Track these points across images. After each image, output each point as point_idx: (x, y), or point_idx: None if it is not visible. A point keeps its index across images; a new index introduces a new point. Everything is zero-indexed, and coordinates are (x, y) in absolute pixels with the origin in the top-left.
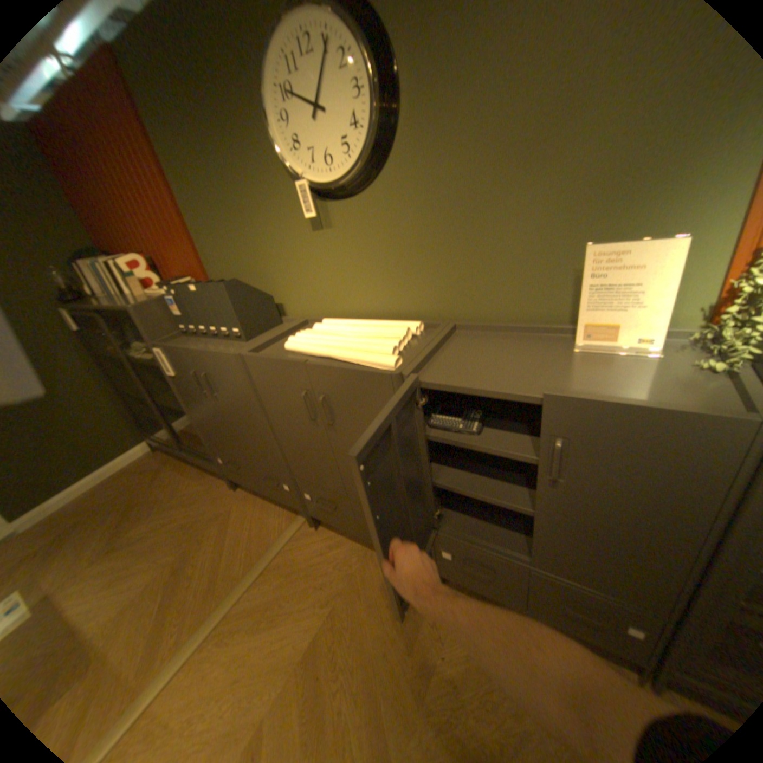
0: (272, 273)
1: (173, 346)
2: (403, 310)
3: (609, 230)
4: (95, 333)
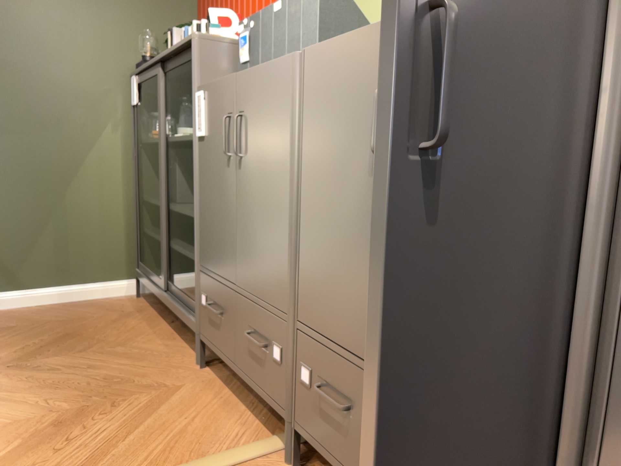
0: None
1: (220, 80)
2: None
3: None
4: (153, 120)
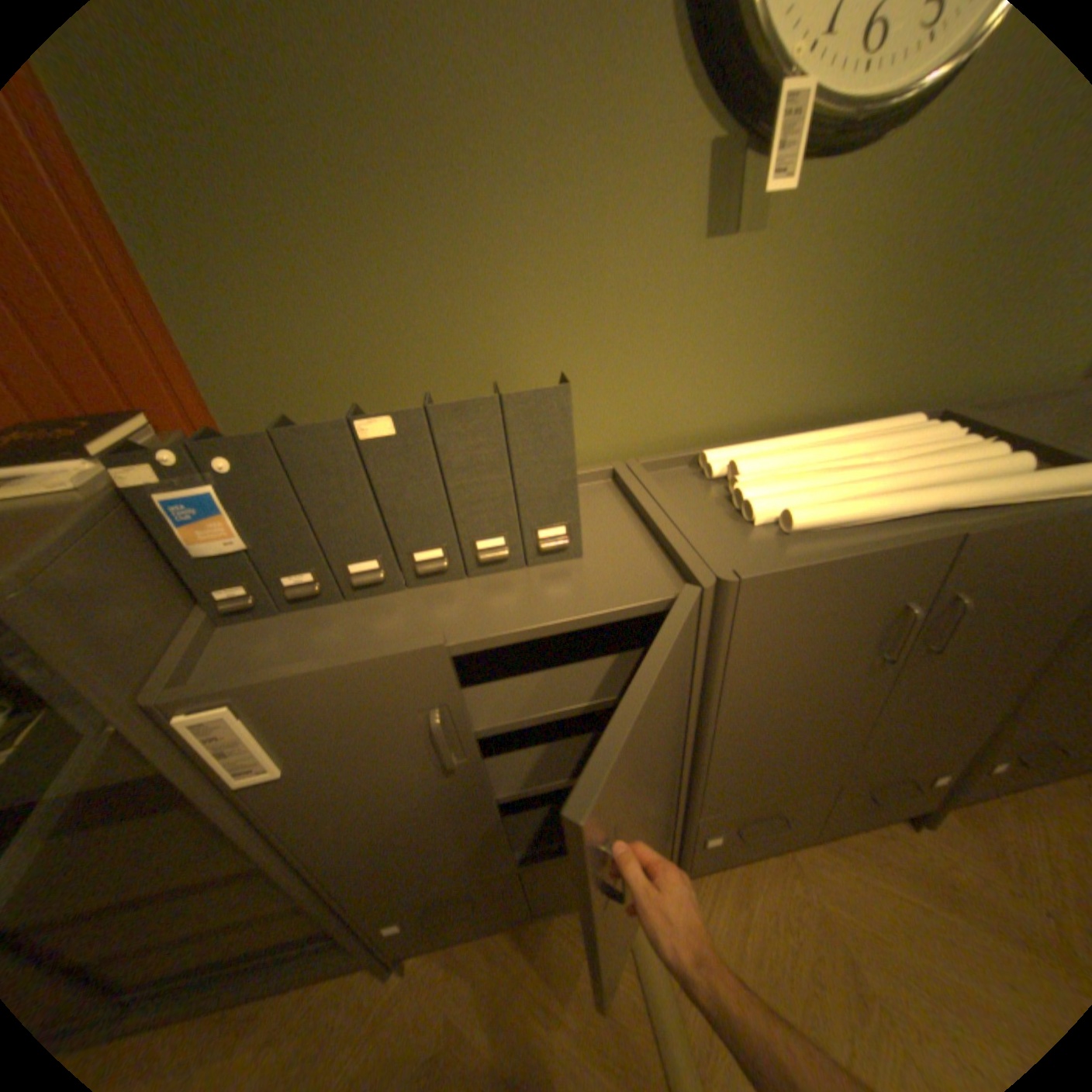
0: (531, 360)
1: (337, 663)
2: (855, 401)
3: None
4: None
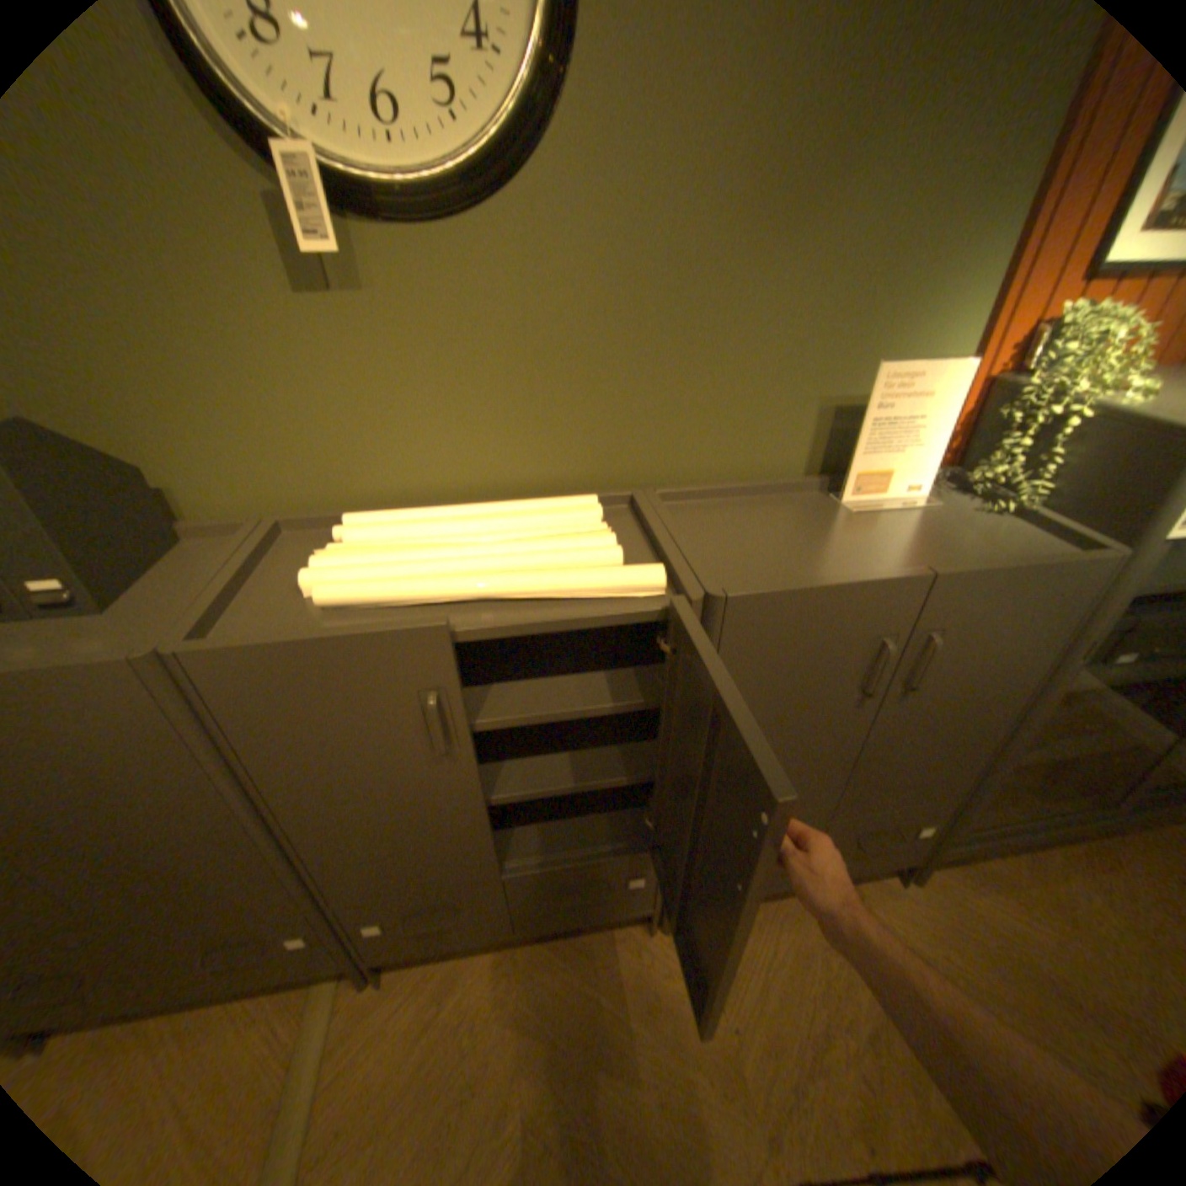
0: (122, 399)
1: None
2: (541, 476)
3: (868, 342)
4: None
